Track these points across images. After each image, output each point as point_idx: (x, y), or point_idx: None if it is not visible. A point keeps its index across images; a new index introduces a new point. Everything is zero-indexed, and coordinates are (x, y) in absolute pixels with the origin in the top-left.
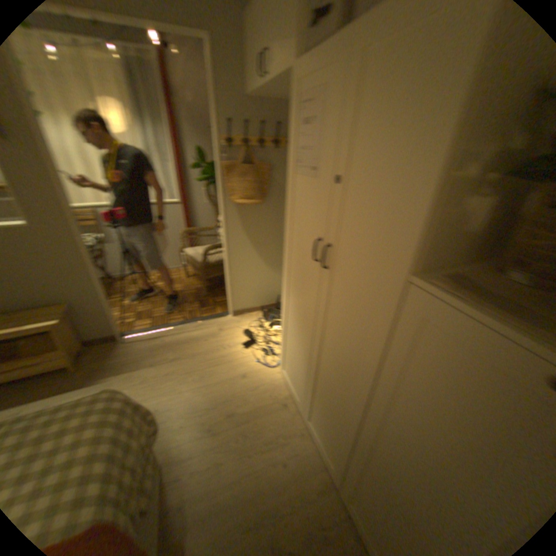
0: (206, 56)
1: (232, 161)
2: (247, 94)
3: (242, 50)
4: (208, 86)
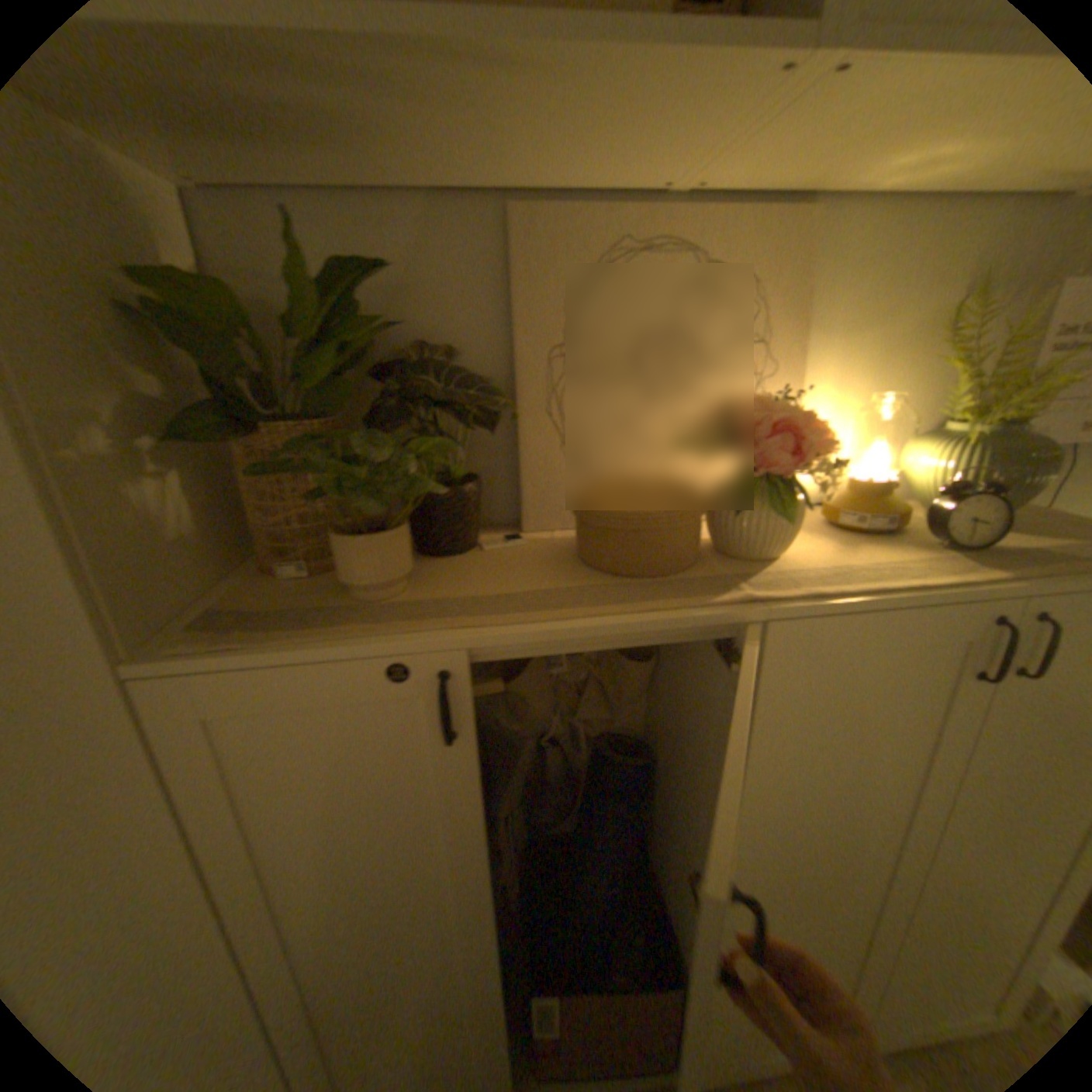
0: None
1: None
2: None
3: None
4: None
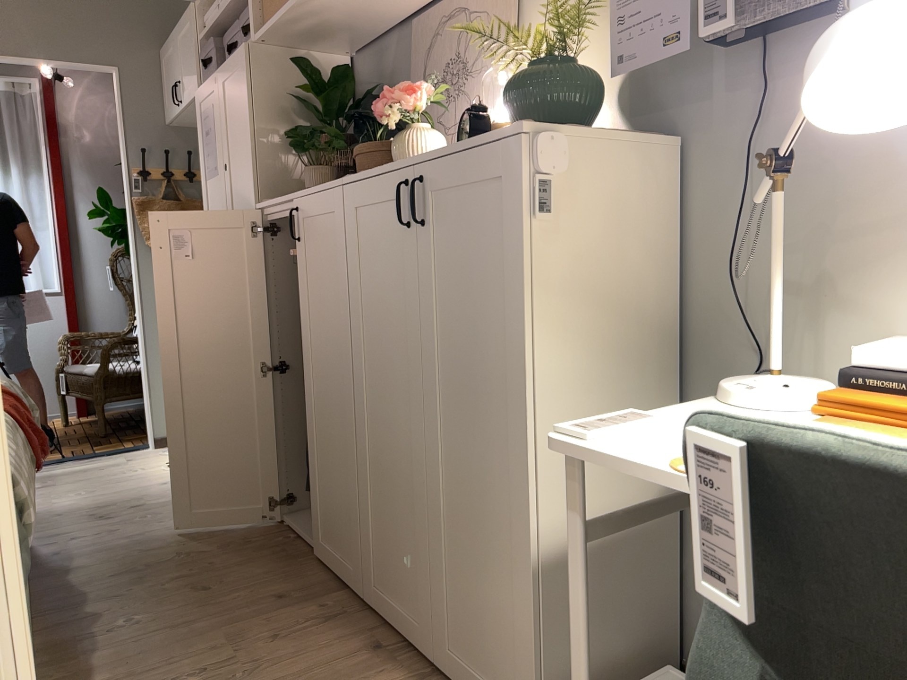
0: (114, 87)
1: (149, 197)
2: (167, 122)
3: (159, 81)
4: (117, 116)
